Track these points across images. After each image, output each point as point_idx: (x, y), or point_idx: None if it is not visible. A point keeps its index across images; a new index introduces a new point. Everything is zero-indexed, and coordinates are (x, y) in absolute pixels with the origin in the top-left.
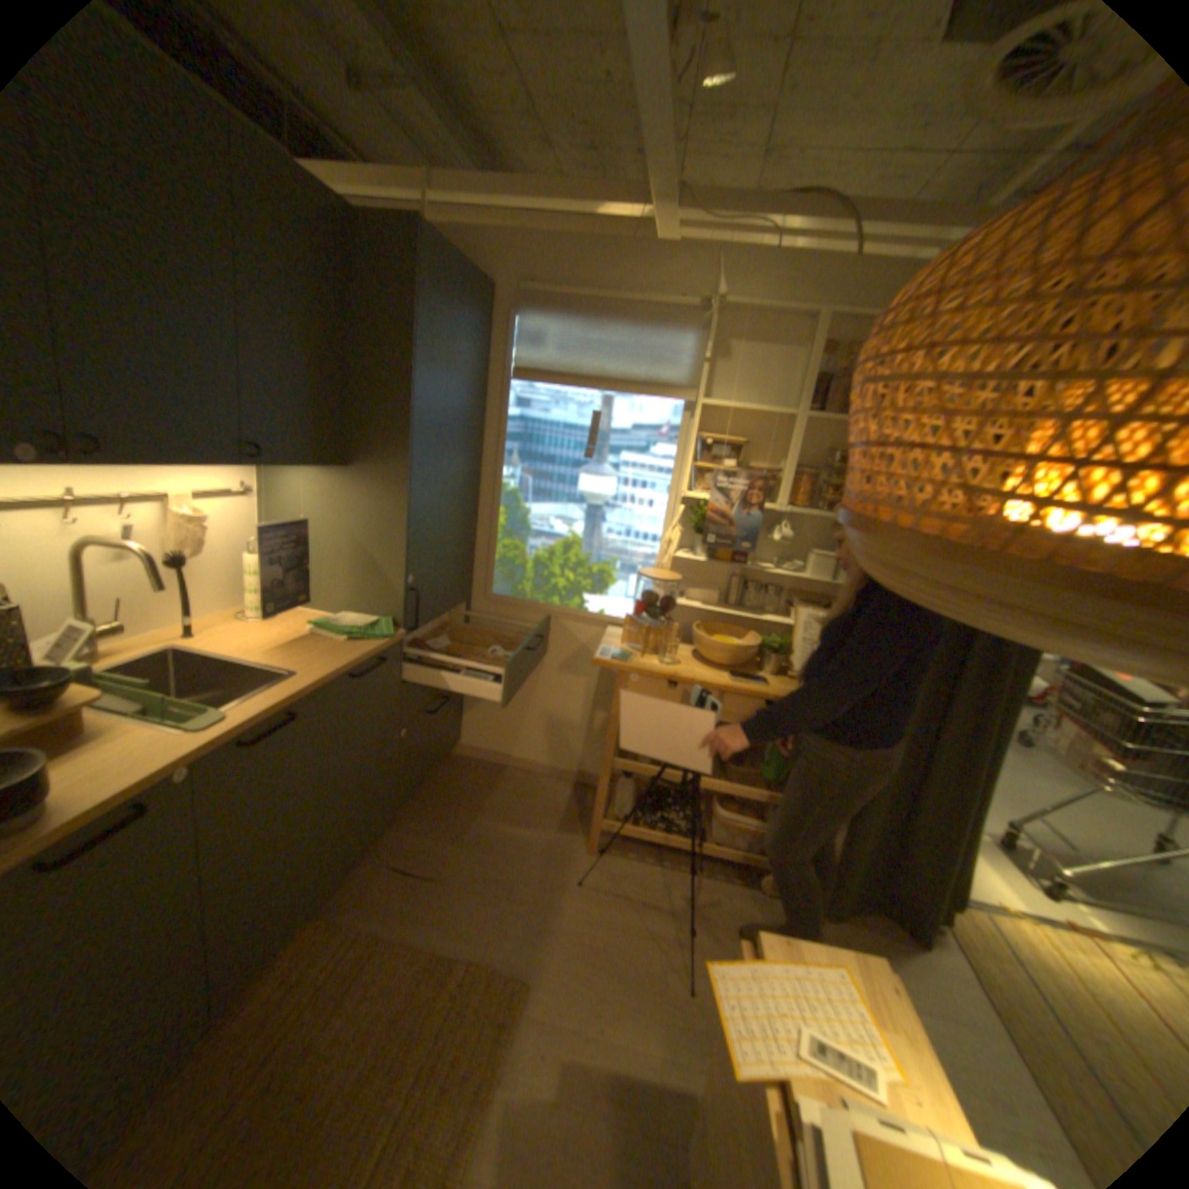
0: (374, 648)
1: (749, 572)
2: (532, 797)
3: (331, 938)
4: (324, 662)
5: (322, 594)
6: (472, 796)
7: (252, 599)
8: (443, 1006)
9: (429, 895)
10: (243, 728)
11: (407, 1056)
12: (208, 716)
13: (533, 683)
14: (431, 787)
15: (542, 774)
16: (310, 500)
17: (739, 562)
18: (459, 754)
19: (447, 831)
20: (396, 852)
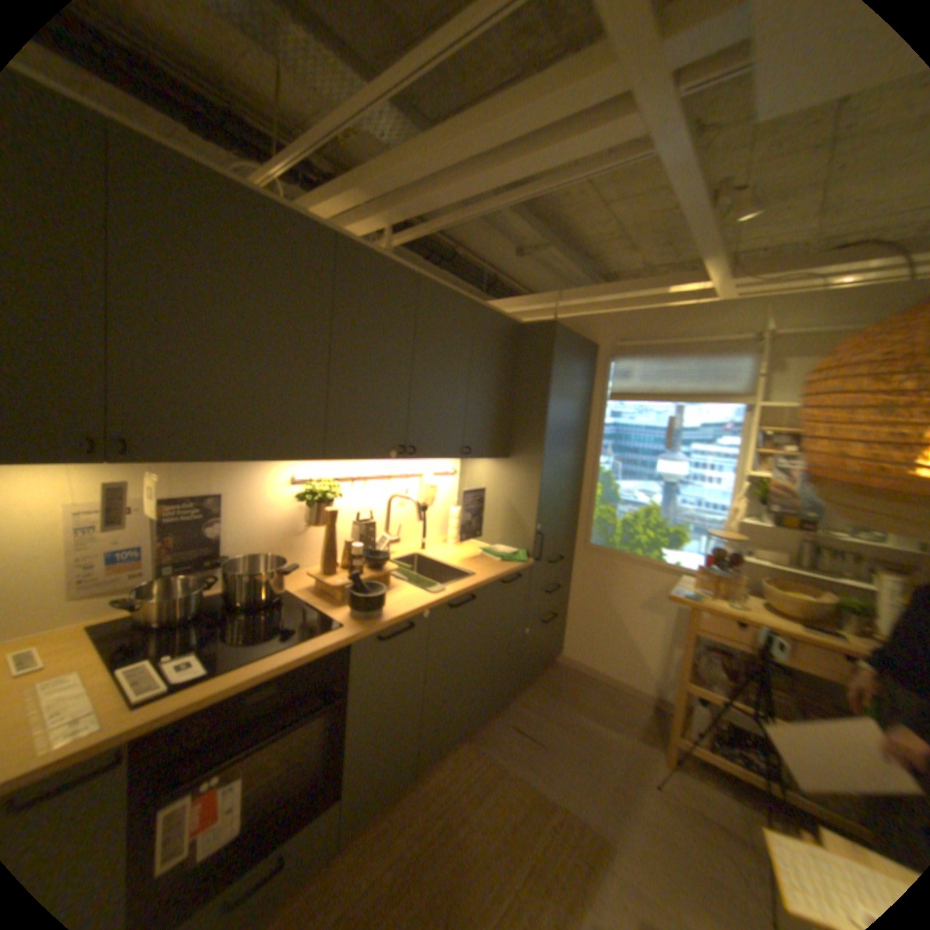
0: (516, 567)
1: (824, 539)
2: (619, 709)
3: (478, 759)
4: (489, 570)
5: (487, 533)
6: (571, 695)
7: (452, 532)
8: (550, 834)
9: (540, 755)
10: (453, 597)
11: (525, 856)
12: (438, 587)
13: (621, 615)
14: (542, 681)
15: (628, 693)
16: (486, 477)
17: (811, 531)
18: (562, 663)
19: (553, 715)
20: (518, 718)
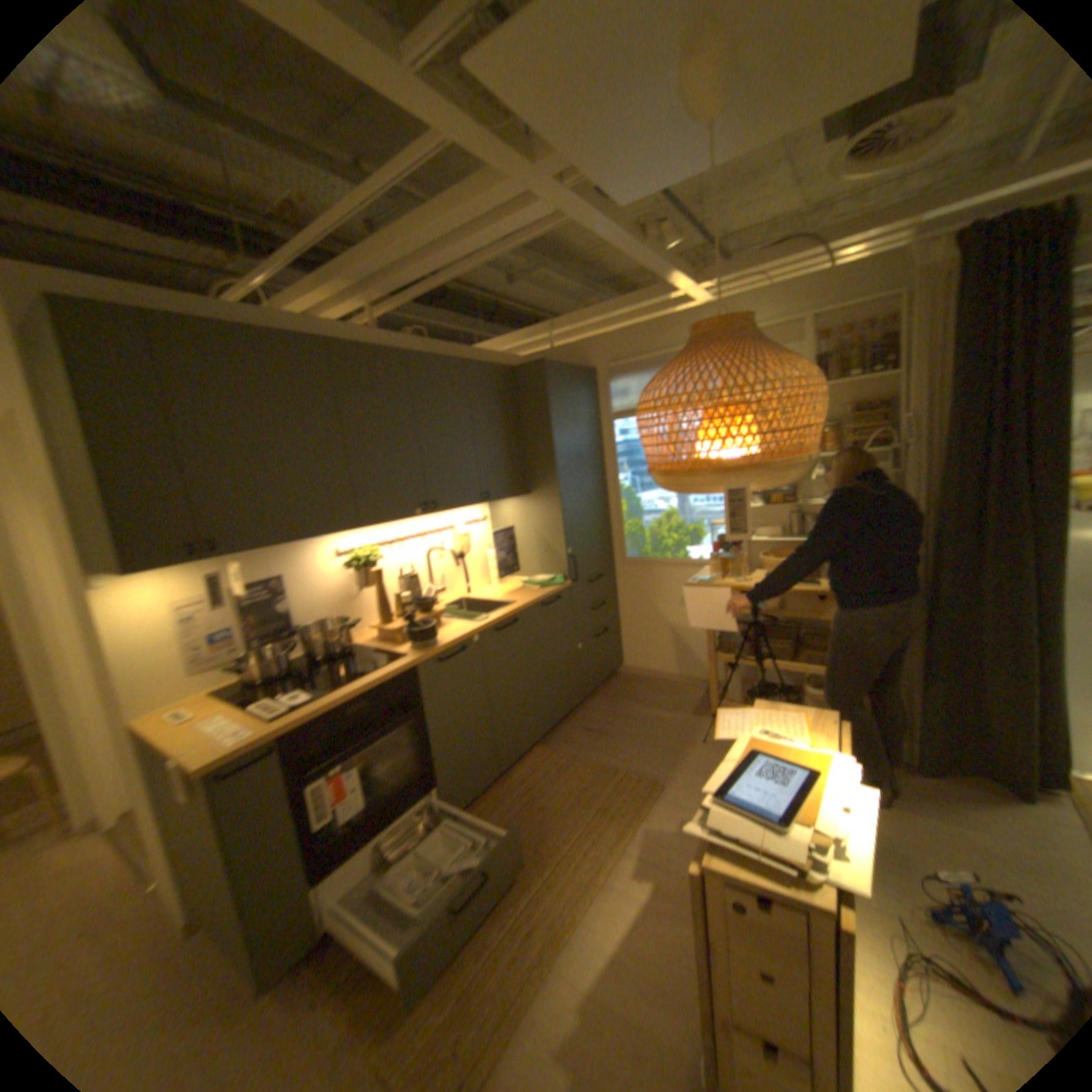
0: (552, 591)
1: (805, 508)
2: (674, 697)
3: (551, 756)
4: (527, 598)
5: (525, 568)
6: (632, 696)
7: (492, 574)
8: (611, 788)
9: (604, 742)
10: (495, 623)
11: (592, 805)
12: (481, 618)
13: (663, 616)
14: (605, 691)
15: (682, 683)
16: (512, 518)
17: (795, 503)
18: (623, 673)
19: (615, 713)
20: (584, 722)
